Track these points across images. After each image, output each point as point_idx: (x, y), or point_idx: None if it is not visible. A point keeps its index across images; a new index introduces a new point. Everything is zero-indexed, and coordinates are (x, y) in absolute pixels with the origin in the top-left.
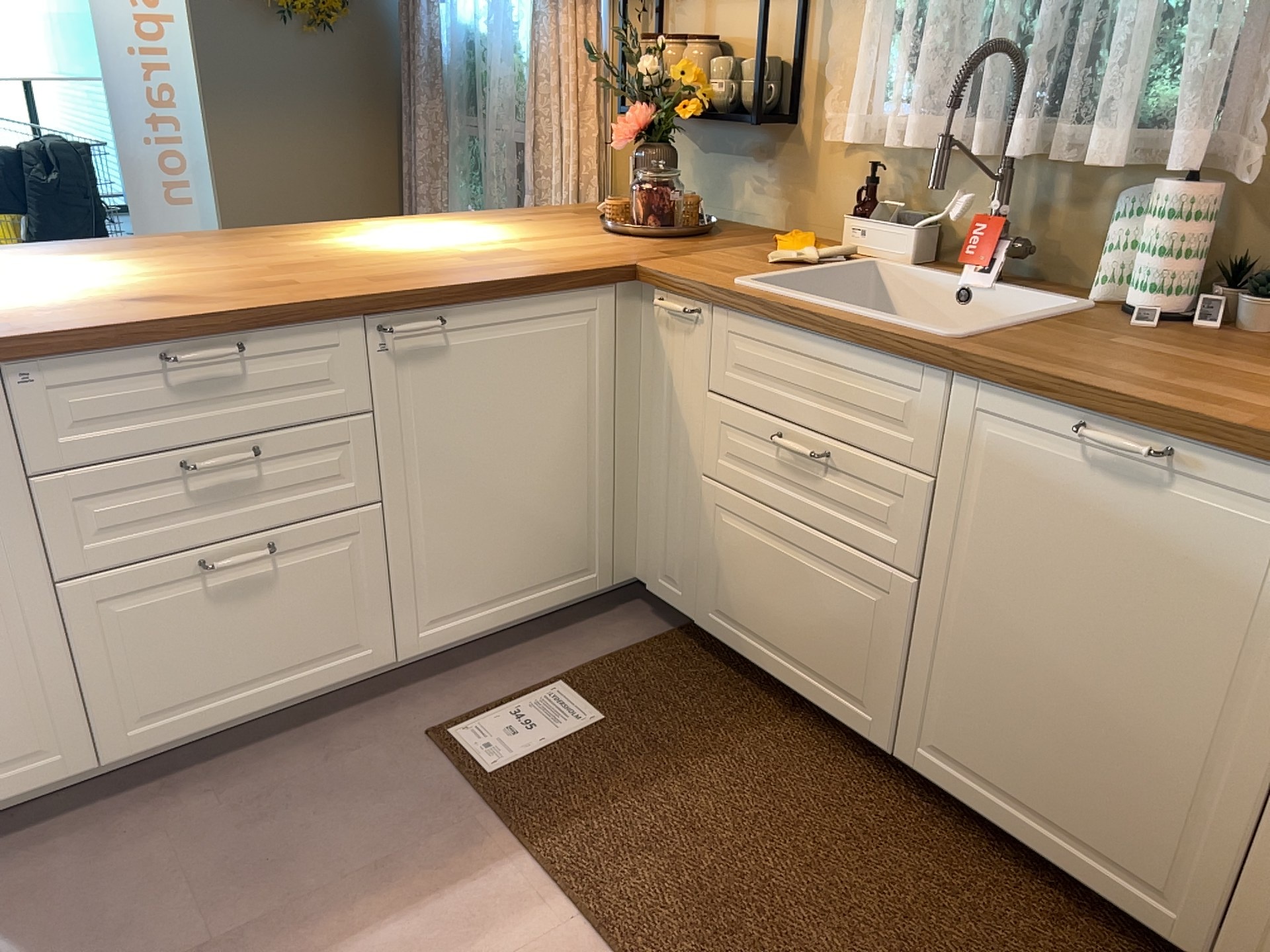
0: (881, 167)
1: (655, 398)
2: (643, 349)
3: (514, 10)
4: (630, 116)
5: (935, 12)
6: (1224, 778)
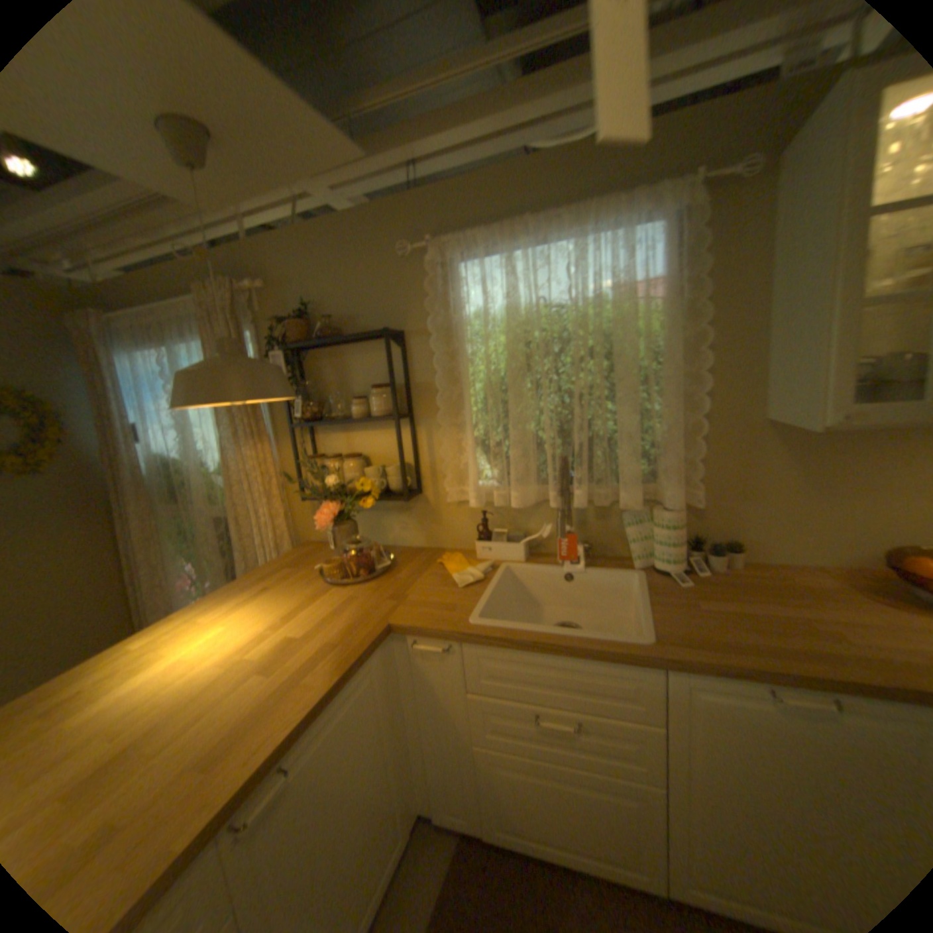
0: (490, 511)
1: (419, 702)
2: (400, 671)
3: (199, 441)
4: (324, 507)
5: (513, 438)
6: None
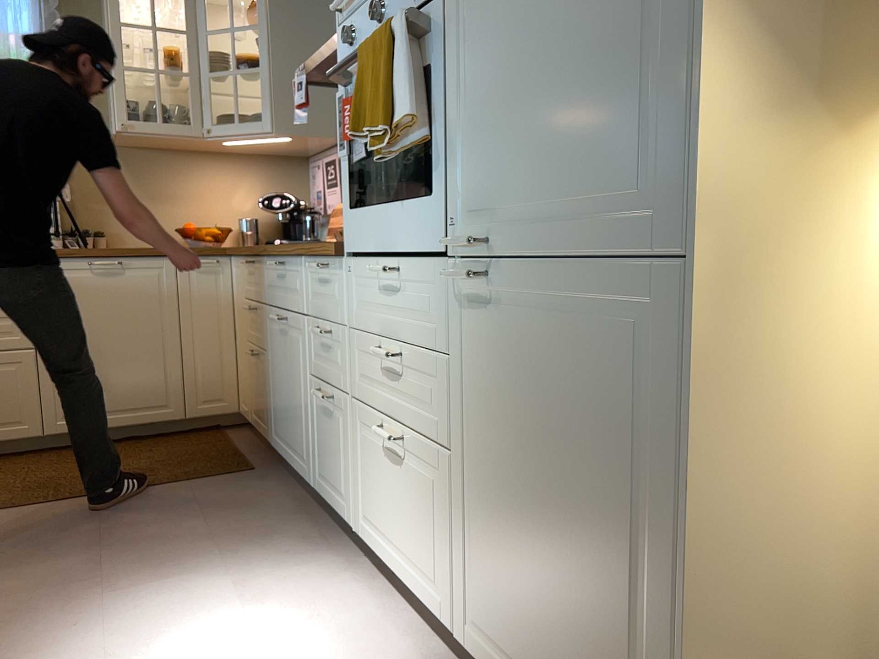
0: None
1: None
2: None
3: None
4: None
5: None
6: (168, 354)
